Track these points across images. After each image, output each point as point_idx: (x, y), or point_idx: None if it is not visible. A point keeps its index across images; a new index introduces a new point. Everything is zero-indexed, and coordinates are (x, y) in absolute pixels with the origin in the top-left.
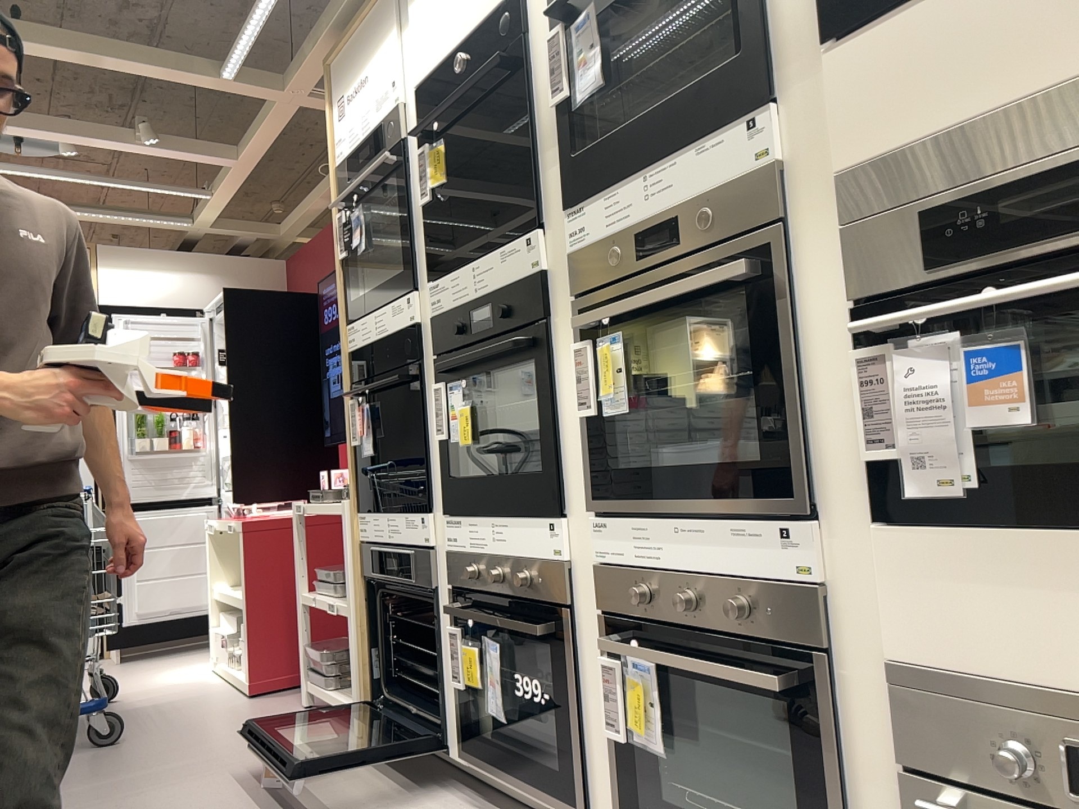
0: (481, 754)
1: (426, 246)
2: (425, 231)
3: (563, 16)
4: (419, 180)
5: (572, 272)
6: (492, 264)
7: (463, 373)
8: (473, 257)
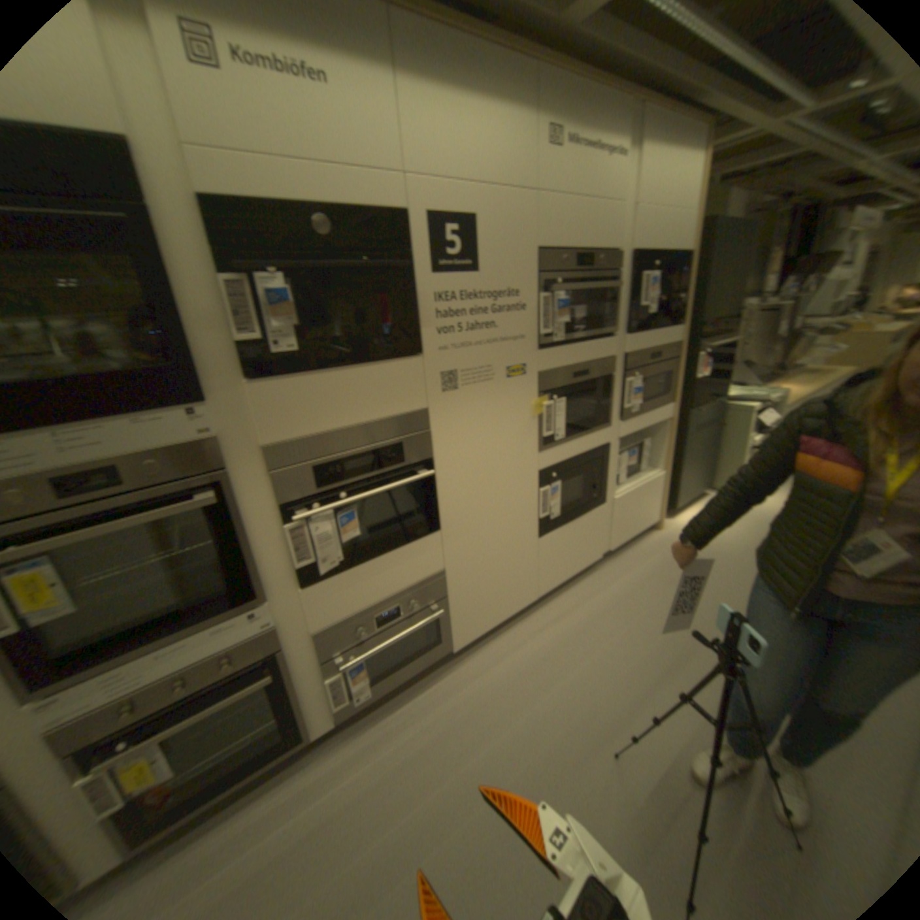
0: None
1: None
2: None
3: None
4: None
5: None
6: None
7: None
8: None
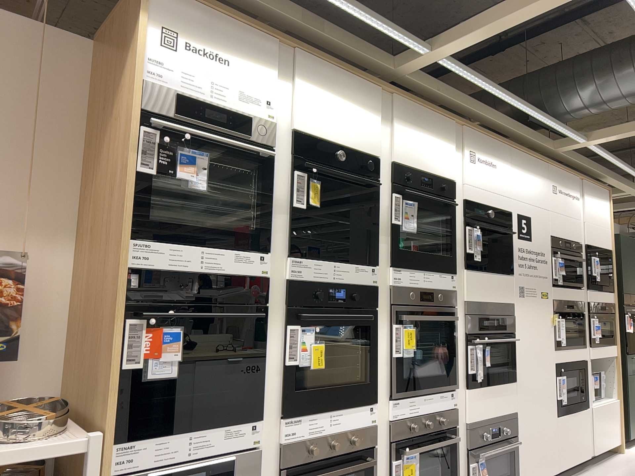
0: None
1: (292, 232)
2: (293, 223)
3: (402, 197)
4: (298, 191)
5: (388, 291)
6: (349, 270)
7: (318, 320)
8: (332, 259)
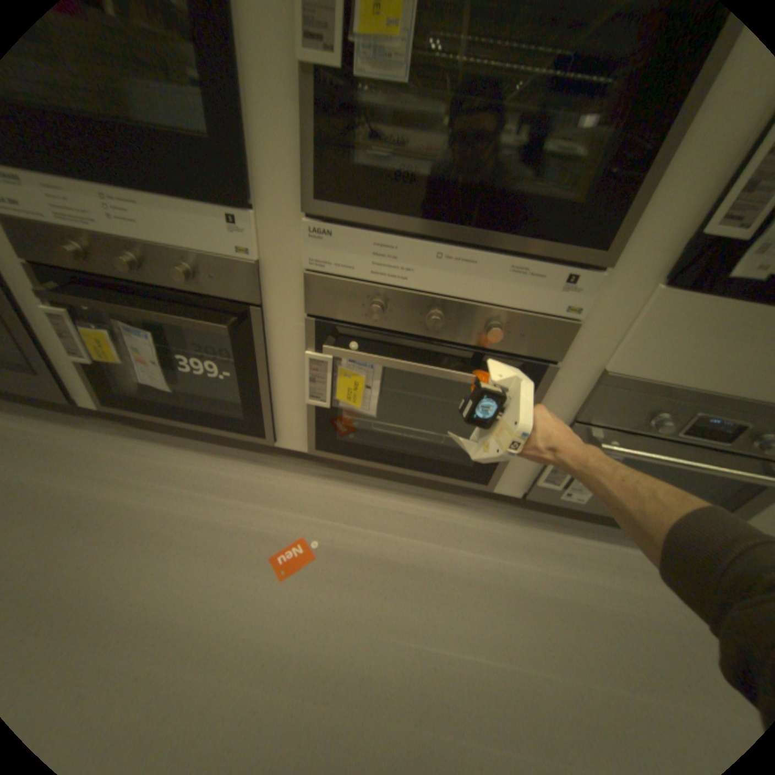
0: (130, 404)
1: None
2: None
3: None
4: None
5: None
6: None
7: None
8: None
